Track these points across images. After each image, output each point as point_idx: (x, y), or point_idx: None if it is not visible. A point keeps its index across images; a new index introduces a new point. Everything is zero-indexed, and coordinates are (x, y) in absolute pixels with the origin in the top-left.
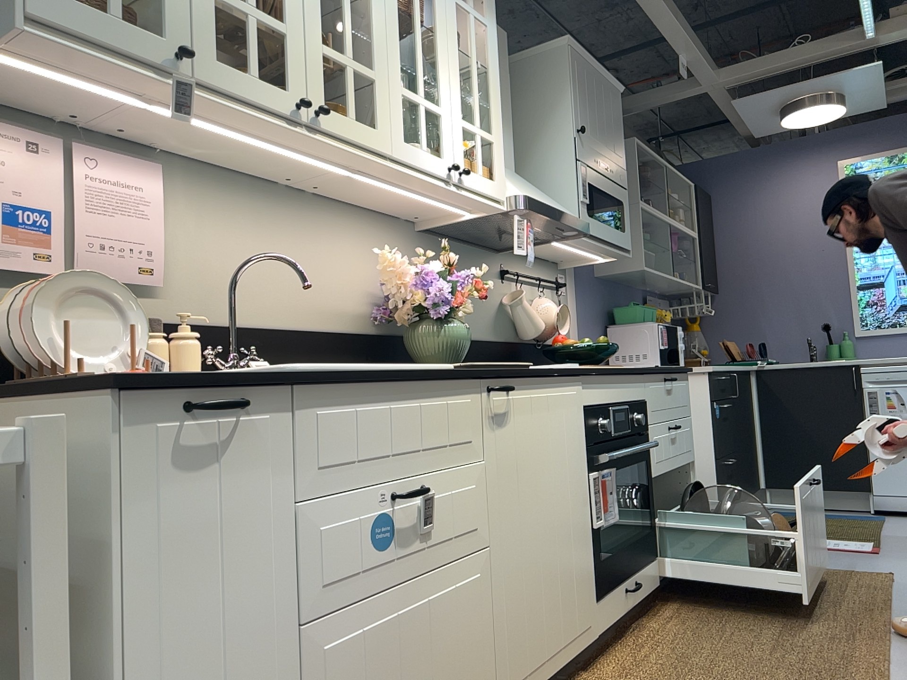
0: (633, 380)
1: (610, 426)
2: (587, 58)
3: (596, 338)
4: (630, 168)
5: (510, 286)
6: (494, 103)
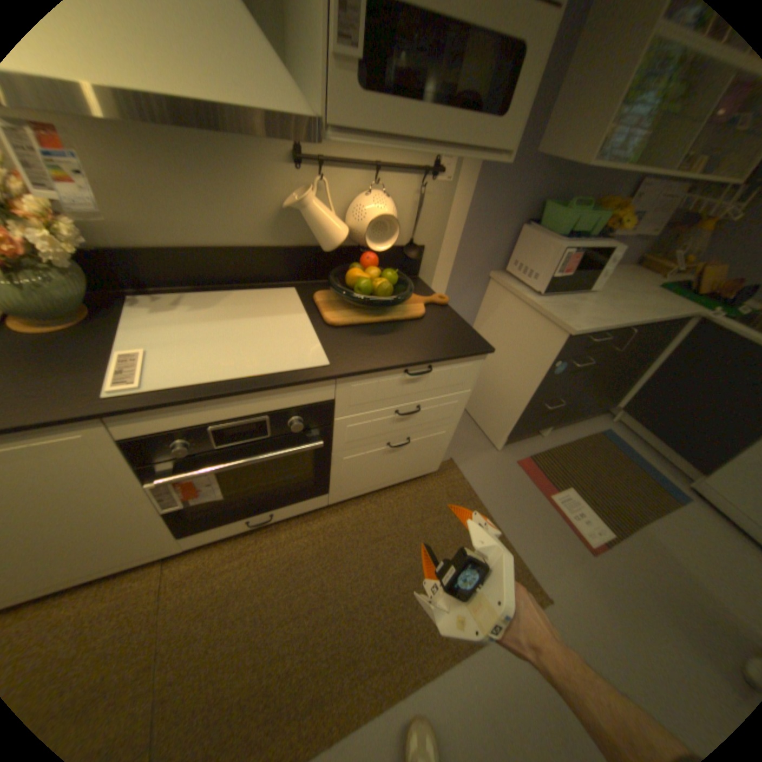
0: (291, 389)
1: (182, 452)
2: None
3: (495, 234)
4: None
5: (310, 175)
6: None
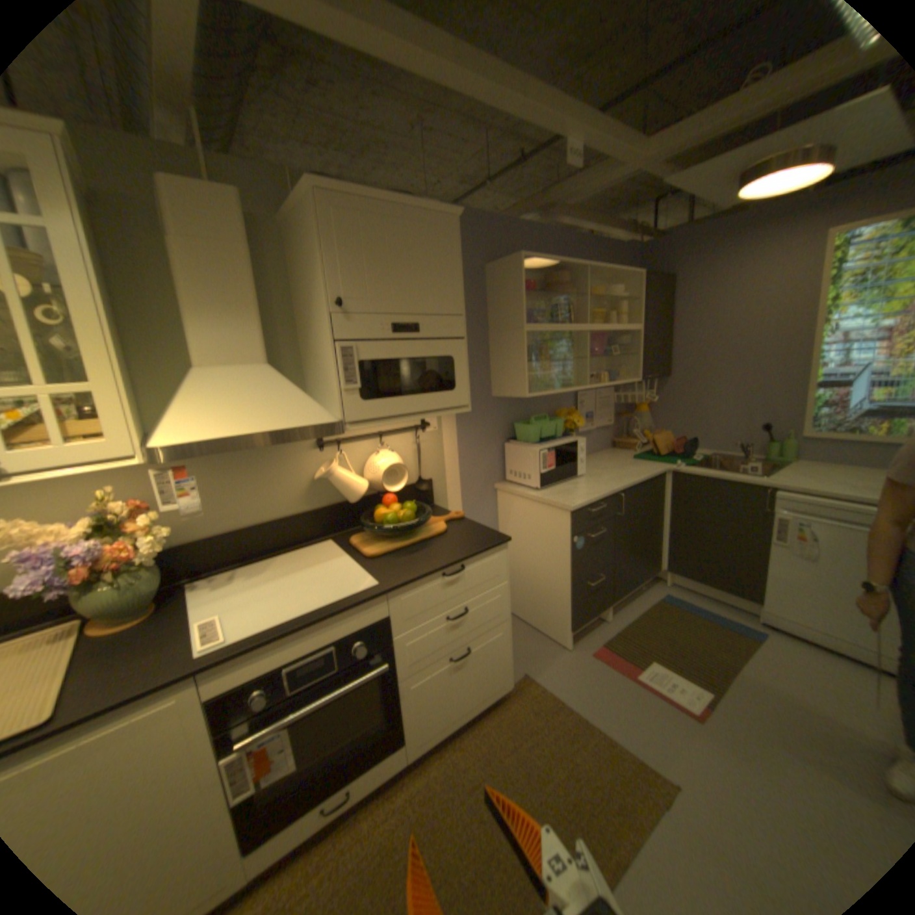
0: (351, 613)
1: (259, 704)
2: (360, 191)
3: (485, 455)
4: (517, 286)
5: (331, 452)
6: (82, 337)
